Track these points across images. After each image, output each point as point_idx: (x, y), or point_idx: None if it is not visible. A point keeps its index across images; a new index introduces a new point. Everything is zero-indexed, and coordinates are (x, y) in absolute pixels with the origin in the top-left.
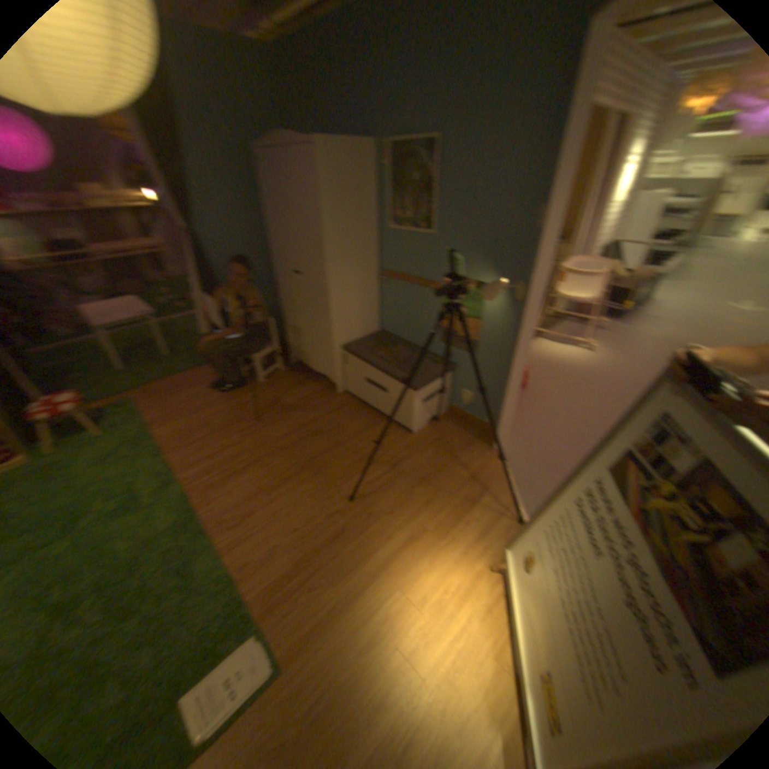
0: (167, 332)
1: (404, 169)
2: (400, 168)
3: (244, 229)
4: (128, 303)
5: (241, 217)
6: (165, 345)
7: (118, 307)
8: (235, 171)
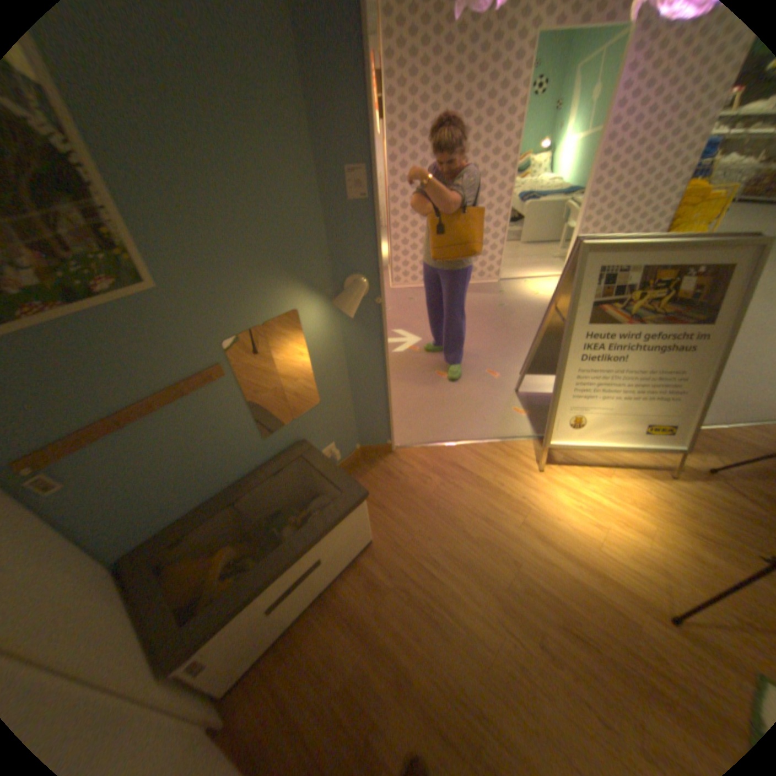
0: None
1: None
2: None
3: None
4: None
5: None
6: None
7: None
8: None
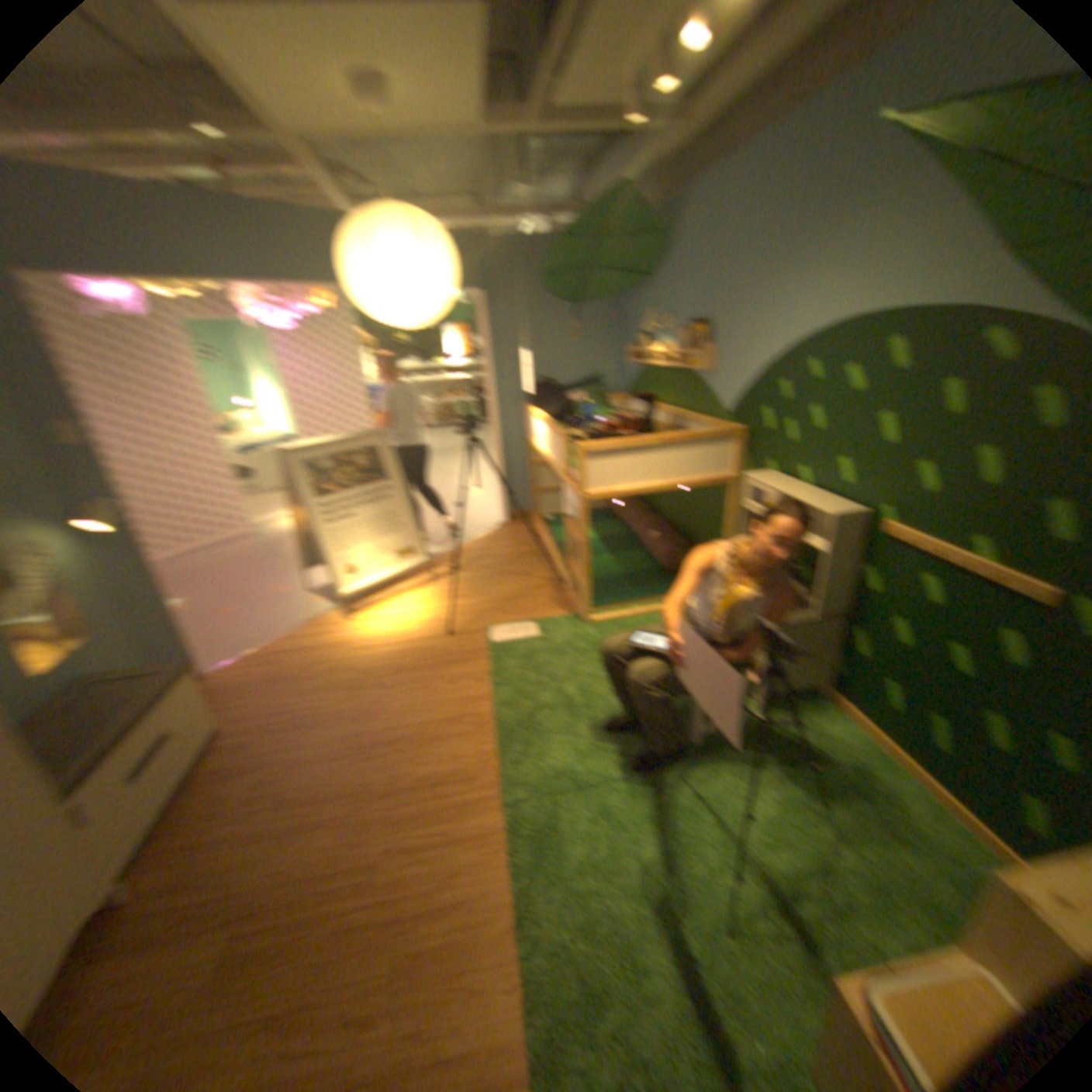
0: None
1: None
2: None
3: None
4: None
5: None
6: None
7: None
8: None
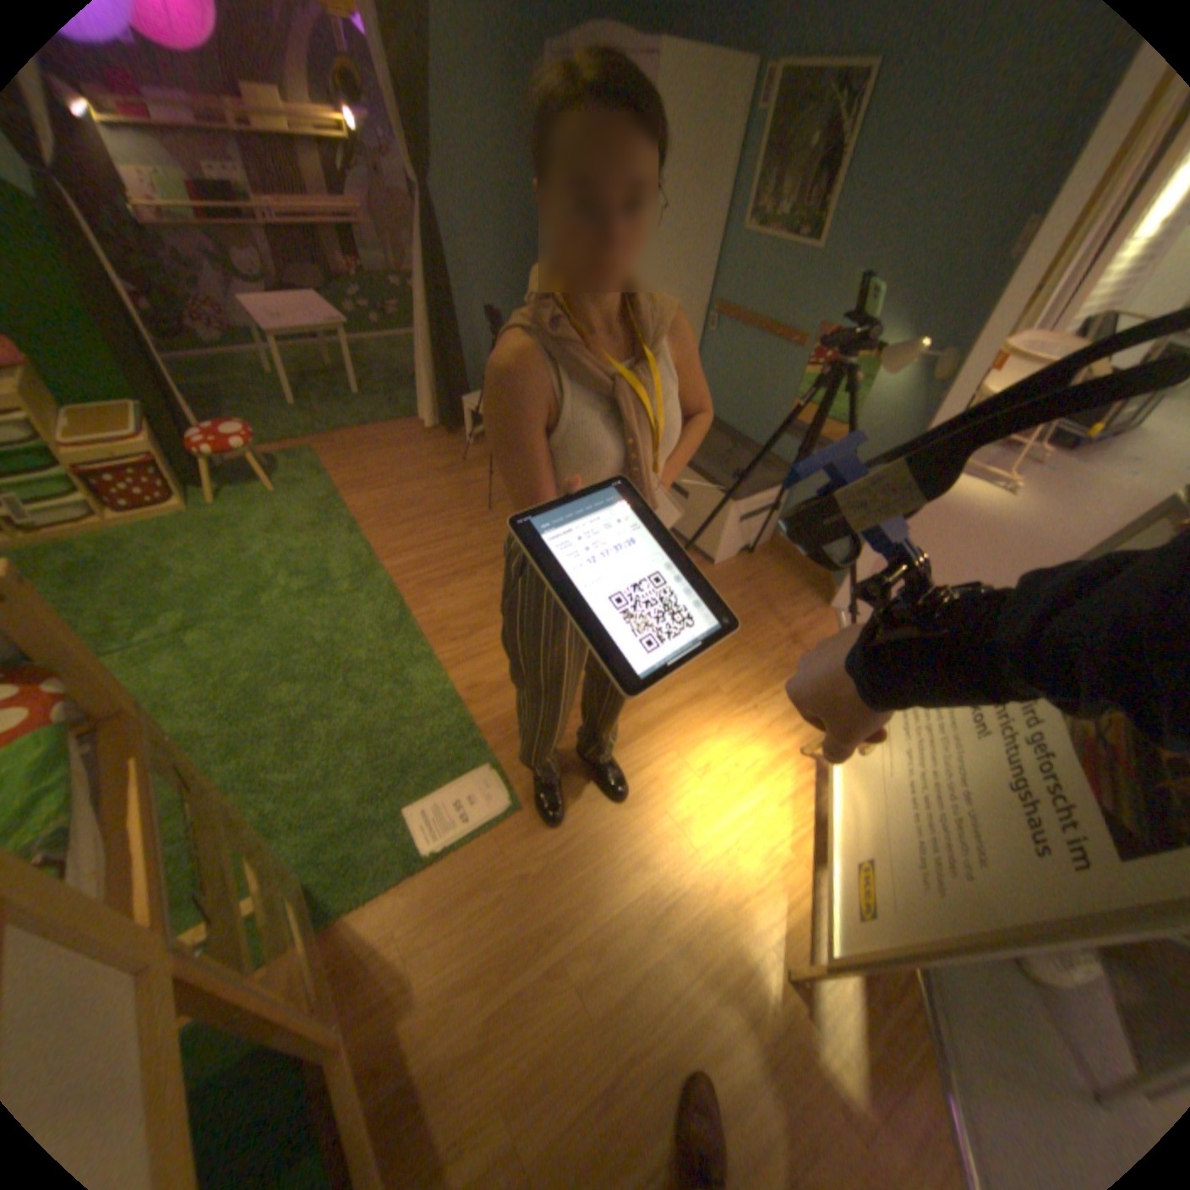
0: (363, 360)
1: (802, 126)
2: (795, 122)
3: (506, 204)
4: (315, 303)
5: (505, 181)
6: (362, 379)
7: (302, 308)
8: (509, 95)
